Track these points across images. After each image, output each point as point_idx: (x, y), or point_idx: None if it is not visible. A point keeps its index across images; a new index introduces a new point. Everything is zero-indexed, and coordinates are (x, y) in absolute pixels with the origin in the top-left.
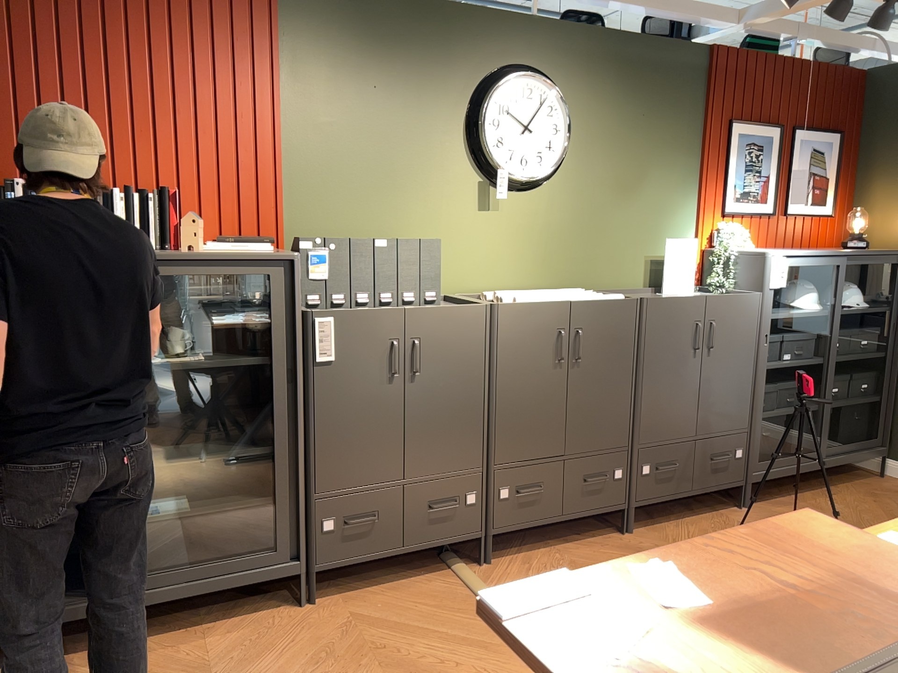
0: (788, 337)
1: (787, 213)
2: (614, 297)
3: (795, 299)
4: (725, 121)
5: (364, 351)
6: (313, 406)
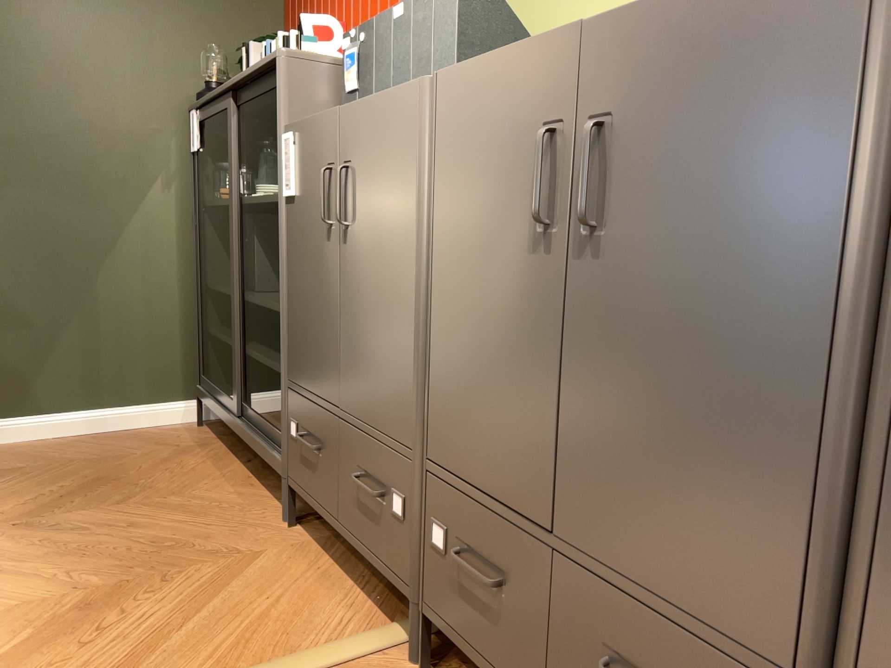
0: None
1: None
2: None
3: None
4: None
5: (312, 184)
6: (286, 259)
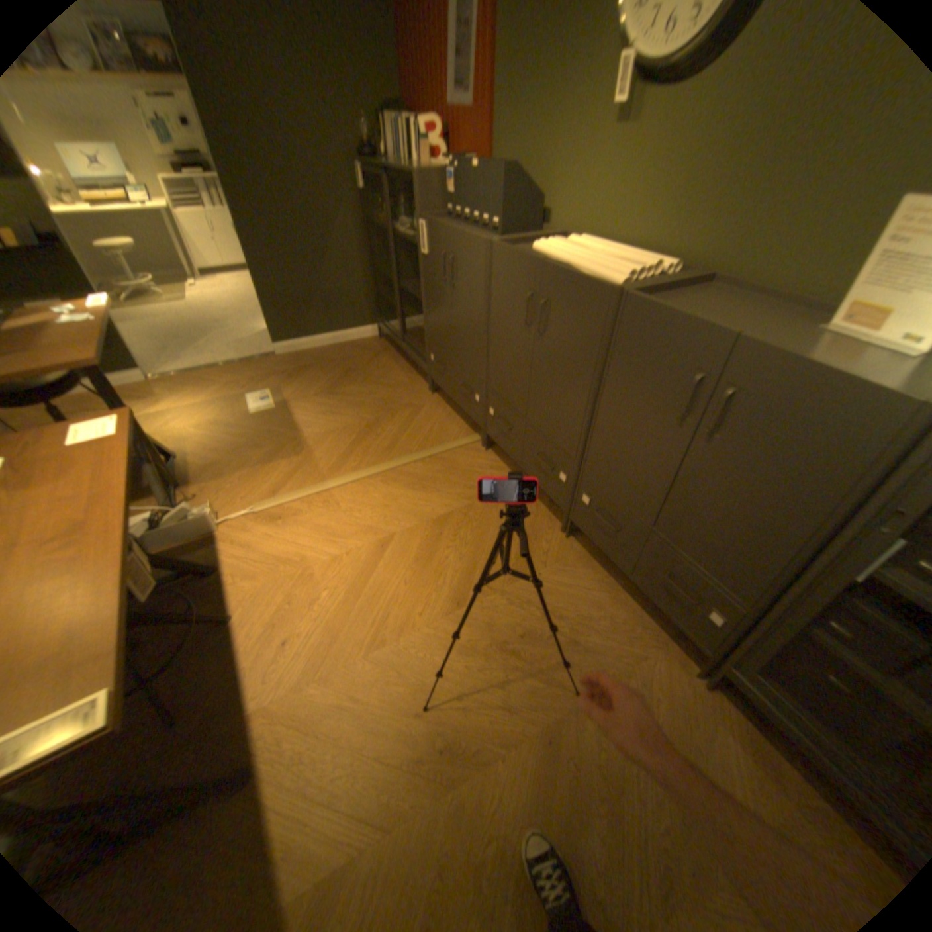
0: None
1: None
2: (613, 276)
3: None
4: None
5: (437, 255)
6: (425, 283)
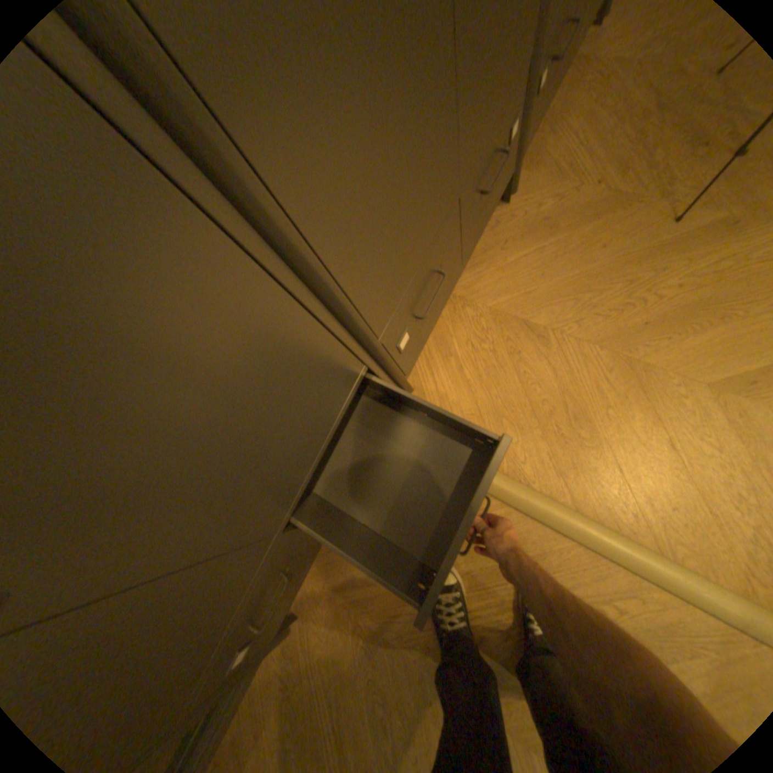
0: None
1: None
2: None
3: None
4: None
5: None
6: None
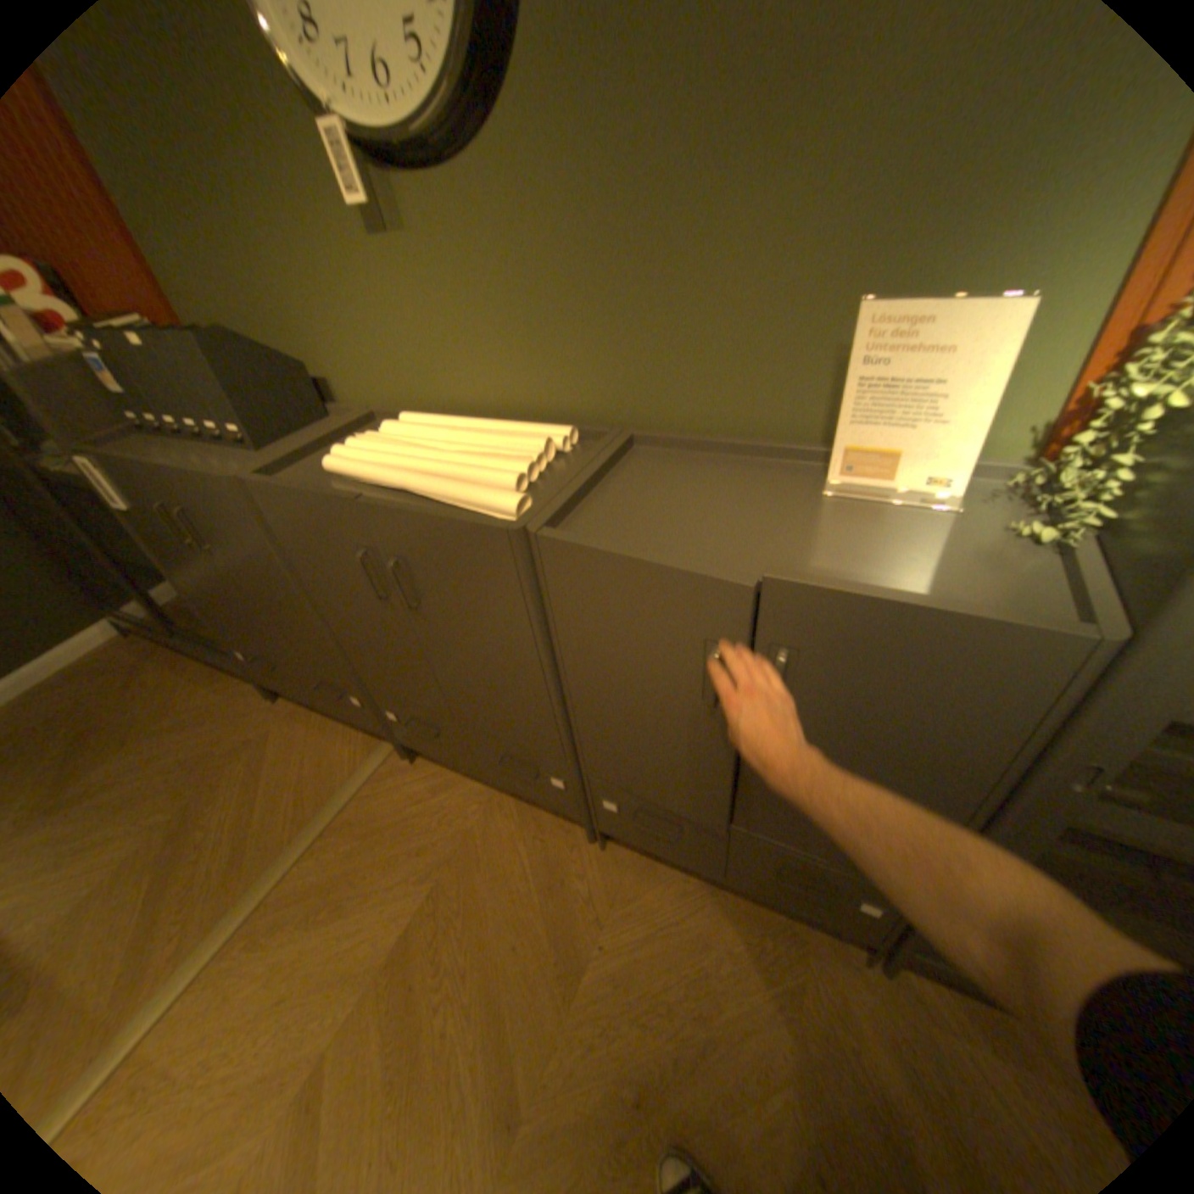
0: None
1: None
2: (491, 501)
3: None
4: None
5: (144, 507)
6: (151, 551)
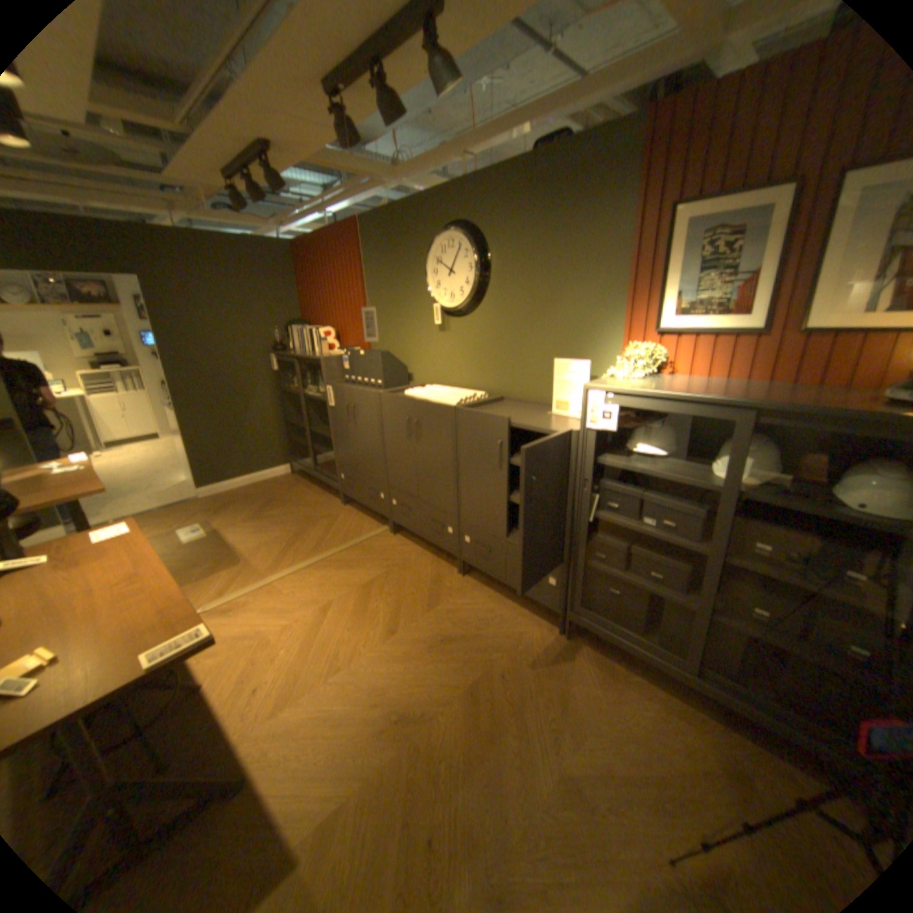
0: (651, 498)
1: (804, 327)
2: (450, 403)
3: (720, 459)
4: (667, 205)
5: (341, 405)
6: (333, 424)
